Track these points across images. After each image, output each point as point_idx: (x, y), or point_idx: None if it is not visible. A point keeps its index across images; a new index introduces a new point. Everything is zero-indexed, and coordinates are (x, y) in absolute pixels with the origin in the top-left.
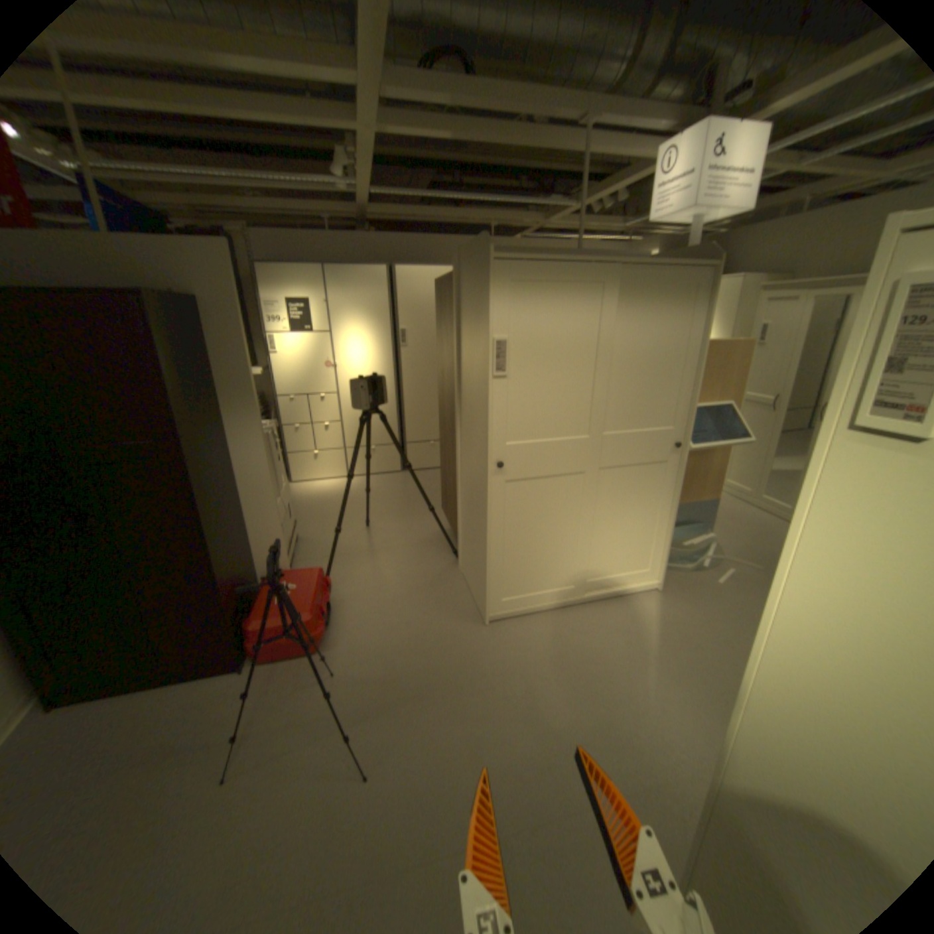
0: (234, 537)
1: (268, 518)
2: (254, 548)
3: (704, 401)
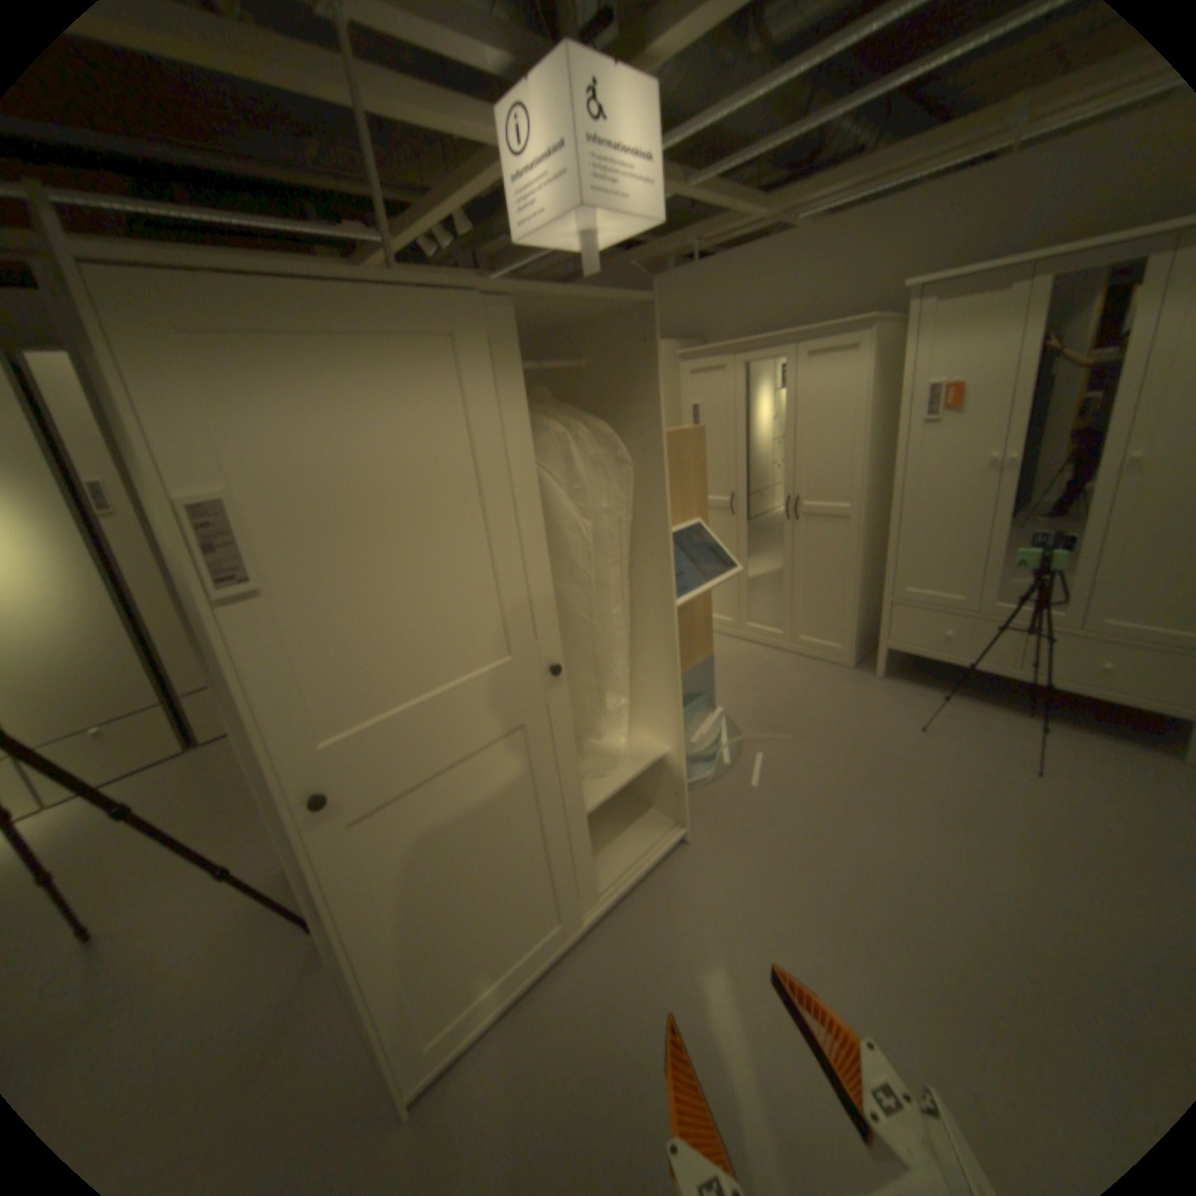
0: None
1: None
2: None
3: None
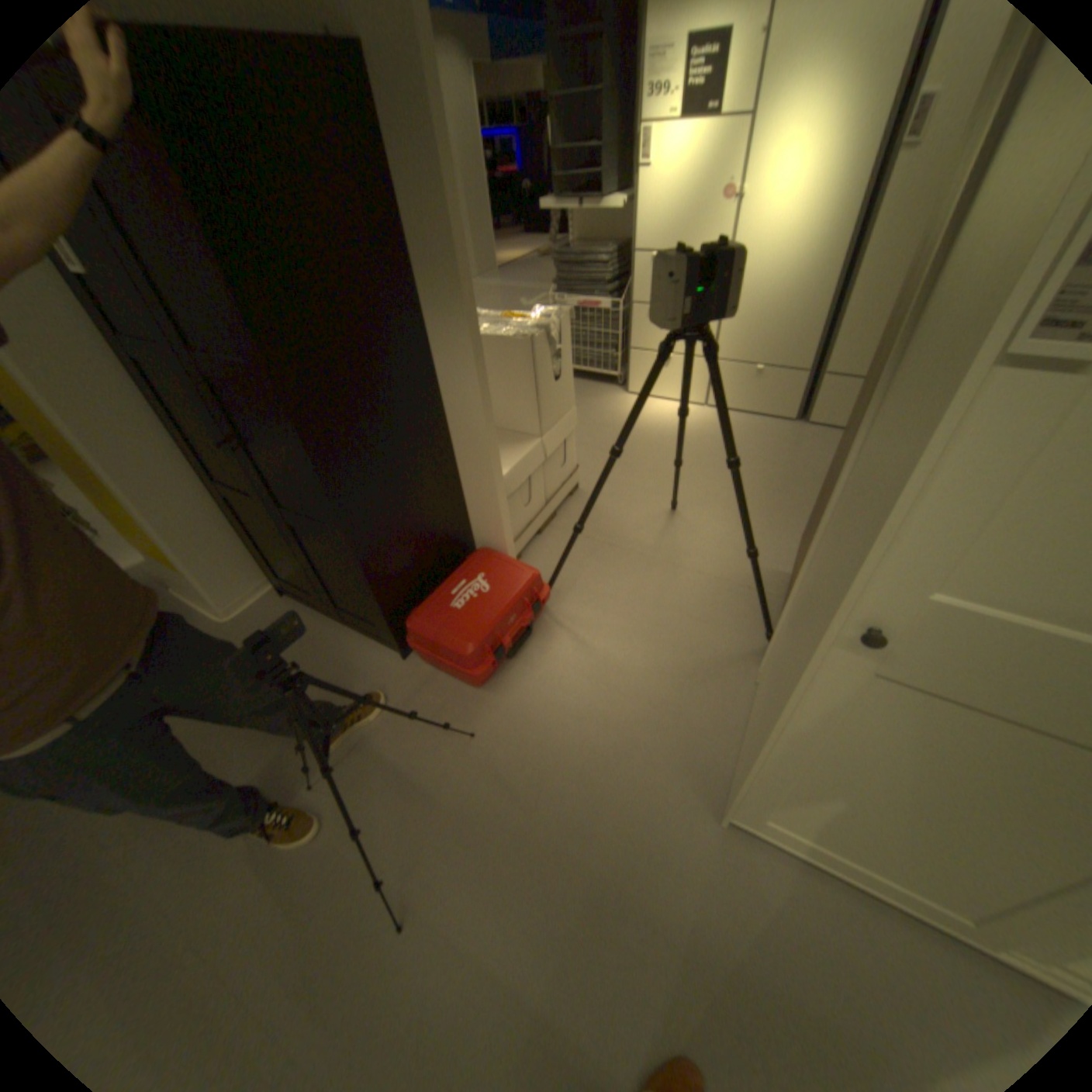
0: (422, 500)
1: (499, 473)
2: (471, 511)
3: None
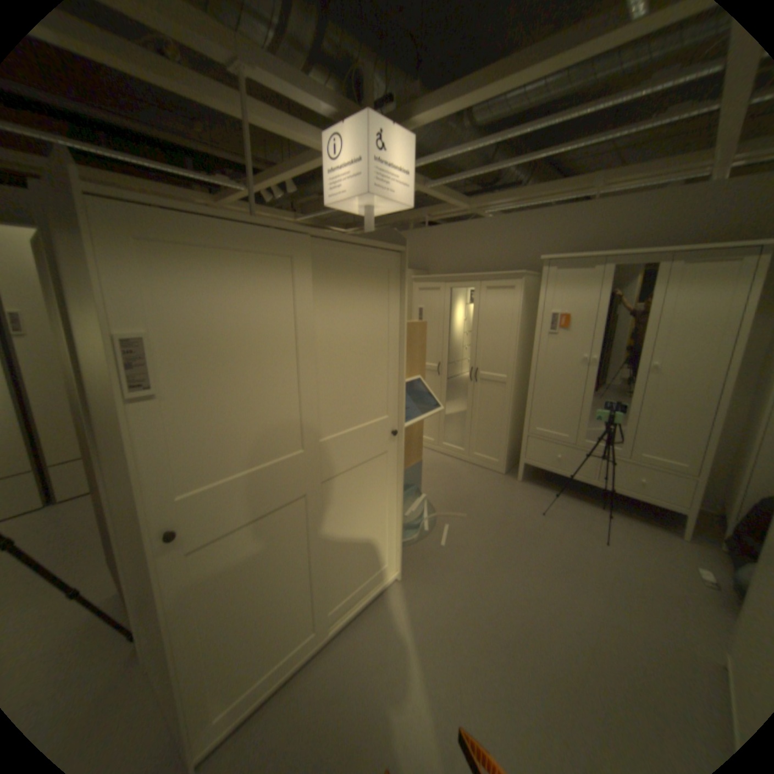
0: None
1: None
2: None
3: None
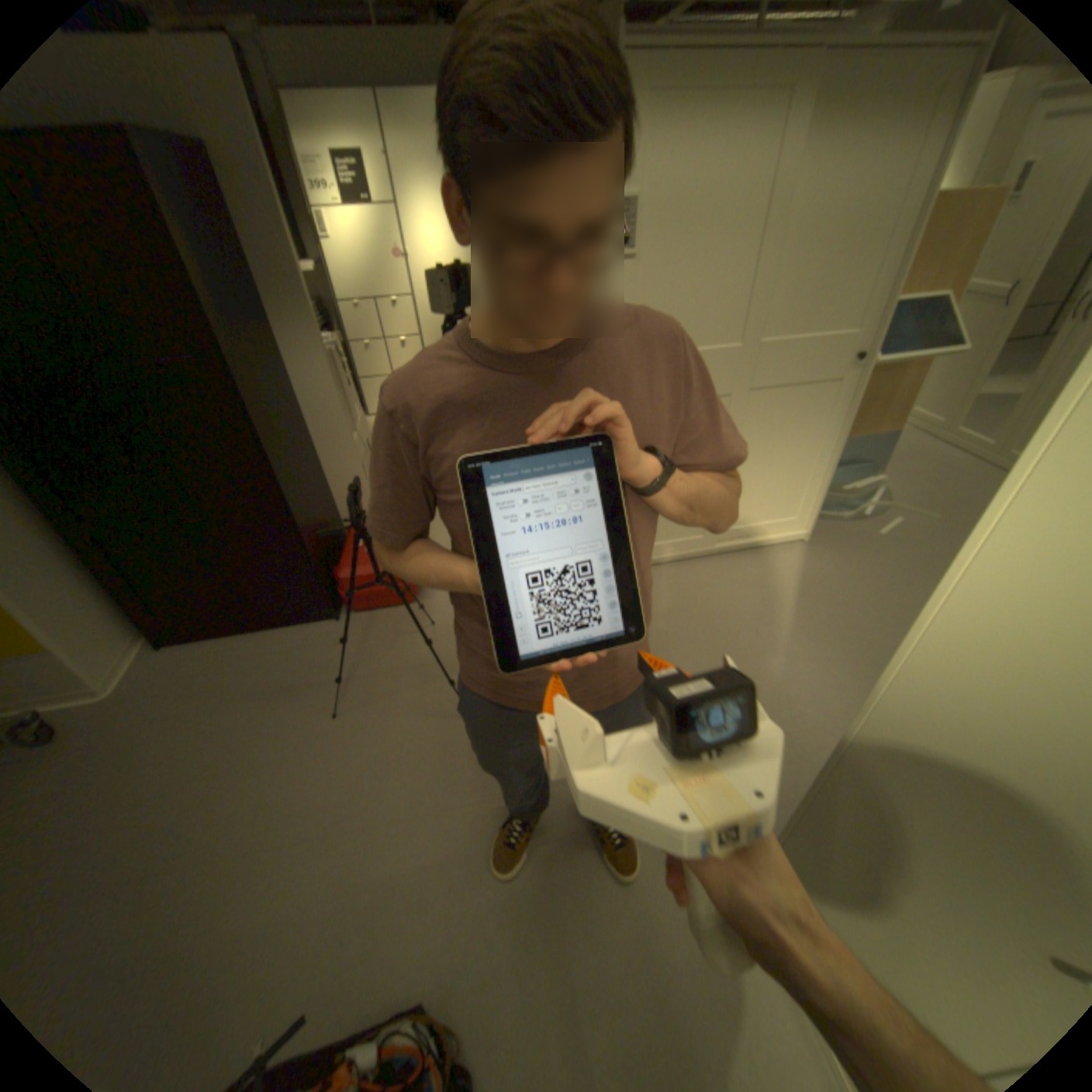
0: (309, 478)
1: (345, 457)
2: (335, 492)
3: (909, 291)
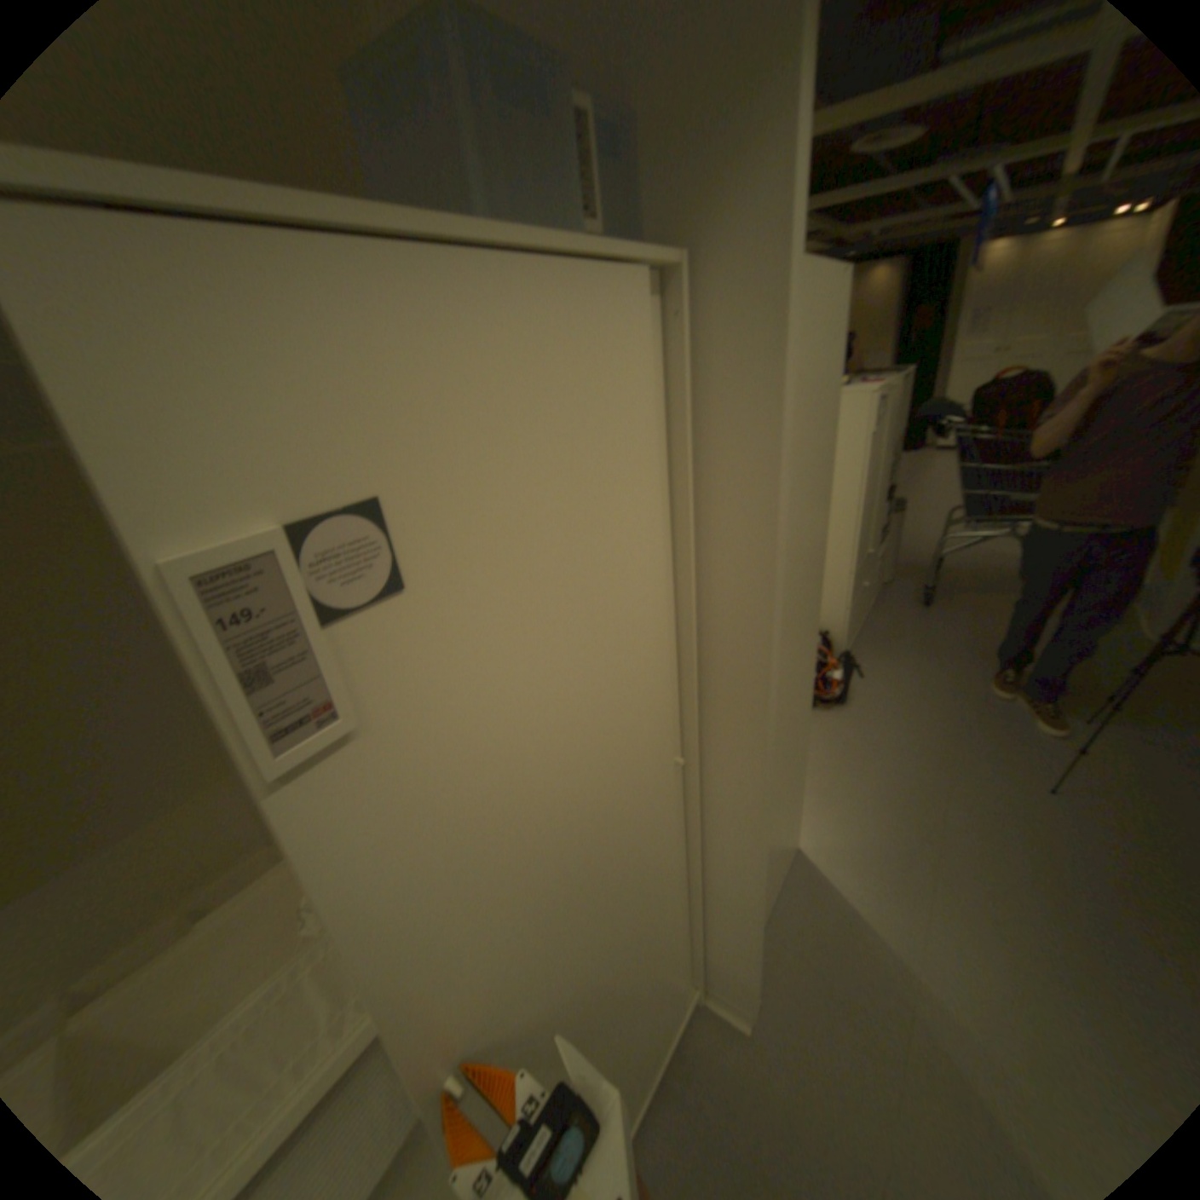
0: None
1: None
2: None
3: None
